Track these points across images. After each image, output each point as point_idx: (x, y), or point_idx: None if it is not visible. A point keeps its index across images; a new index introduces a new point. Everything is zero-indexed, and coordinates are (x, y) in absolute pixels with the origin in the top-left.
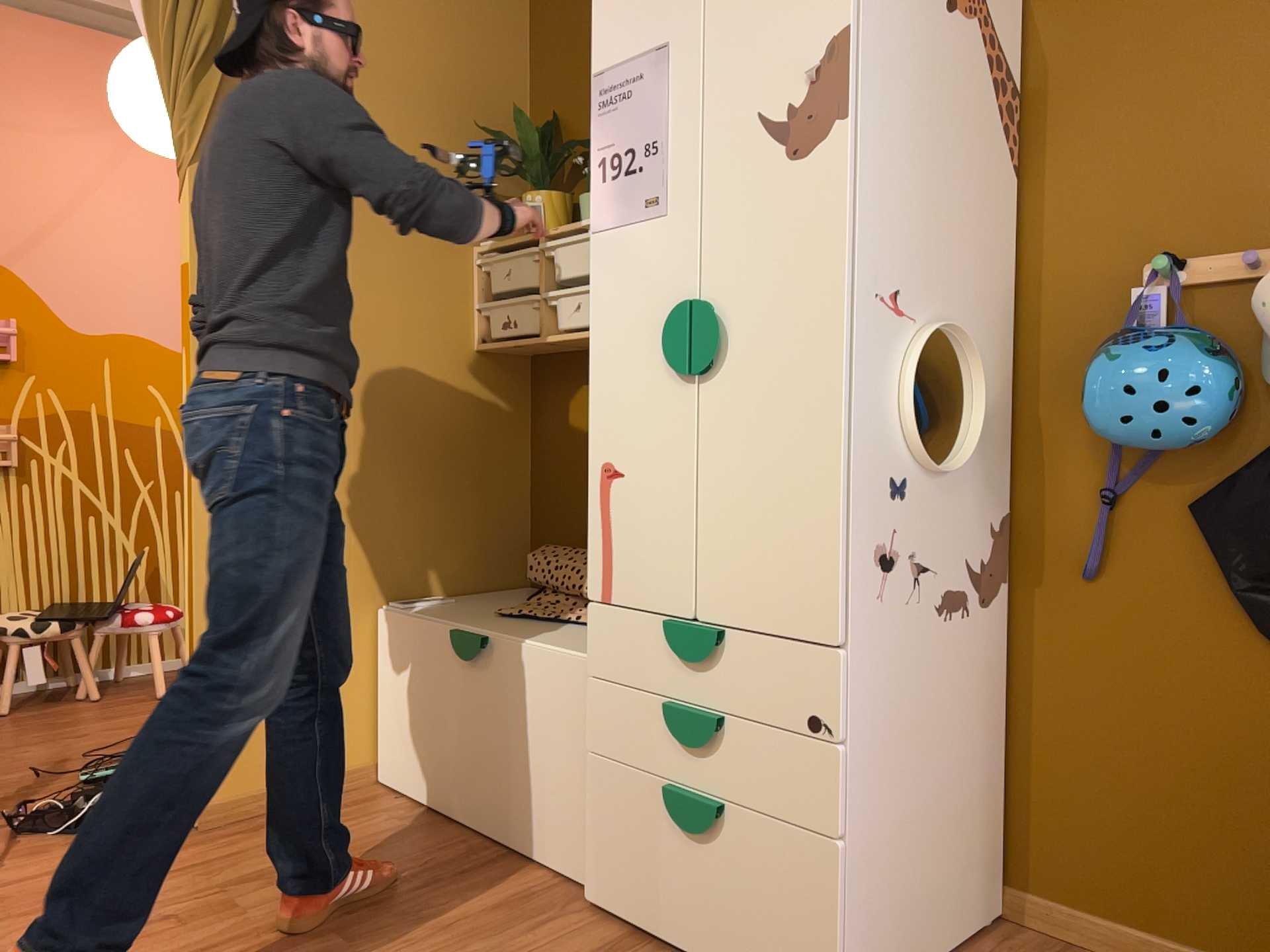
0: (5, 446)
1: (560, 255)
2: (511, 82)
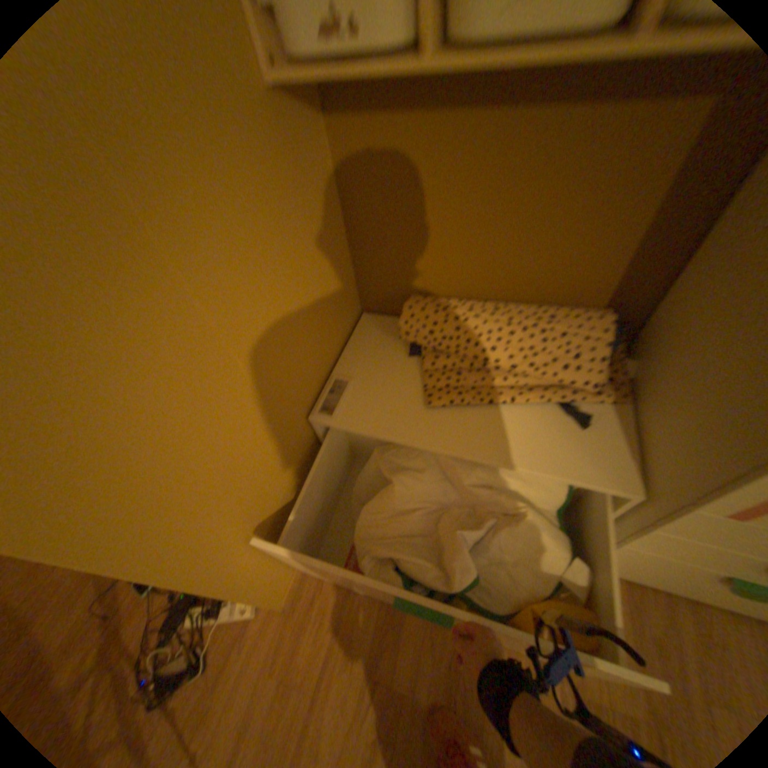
0: None
1: None
2: None
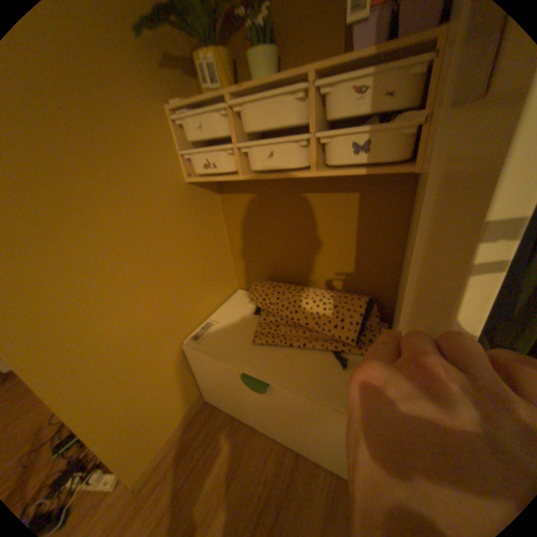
0: None
1: (246, 110)
2: None
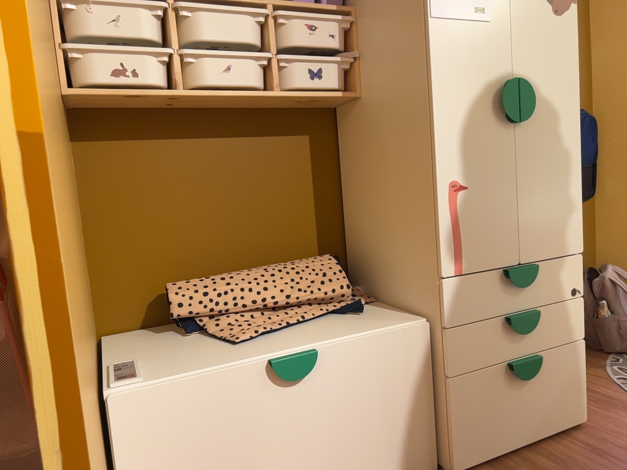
0: None
1: (197, 20)
2: None
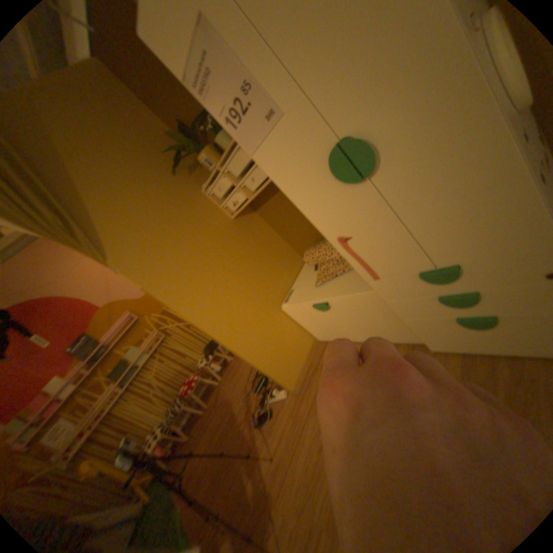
0: (158, 333)
1: (230, 167)
2: (153, 122)
